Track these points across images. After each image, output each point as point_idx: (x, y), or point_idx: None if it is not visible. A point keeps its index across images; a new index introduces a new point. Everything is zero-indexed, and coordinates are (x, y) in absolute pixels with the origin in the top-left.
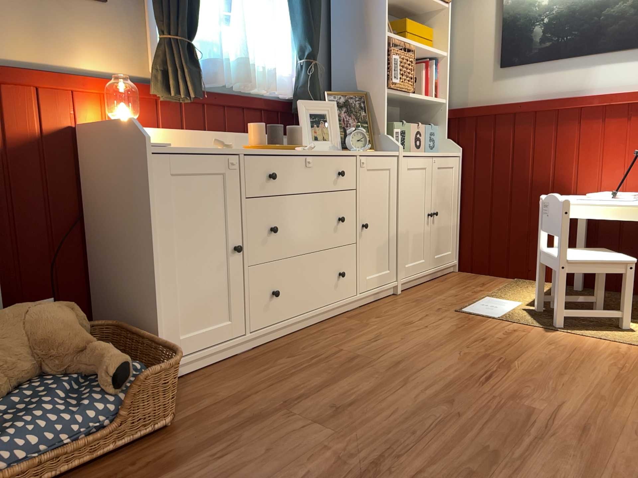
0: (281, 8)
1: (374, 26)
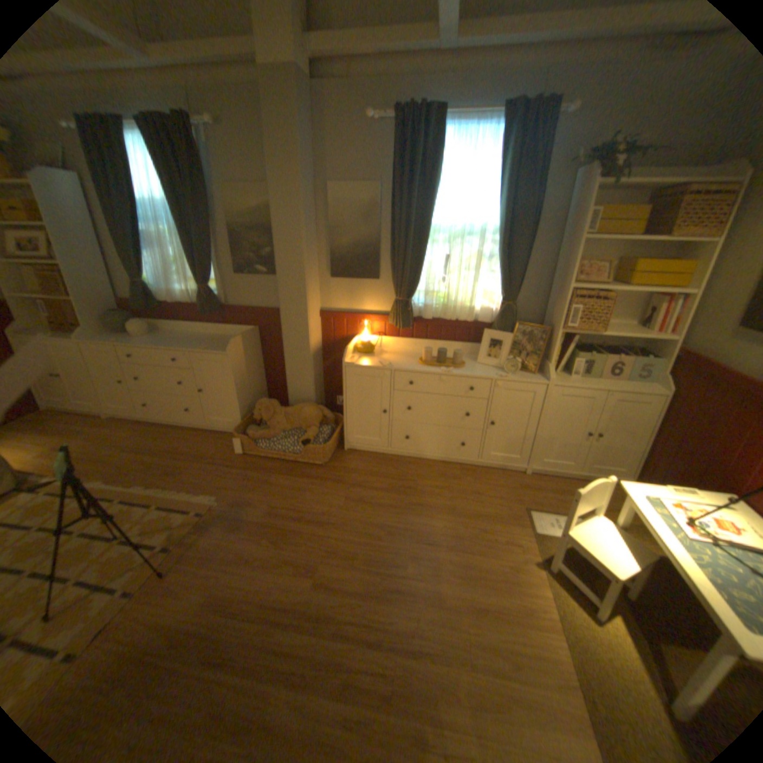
0: (495, 264)
1: (567, 278)
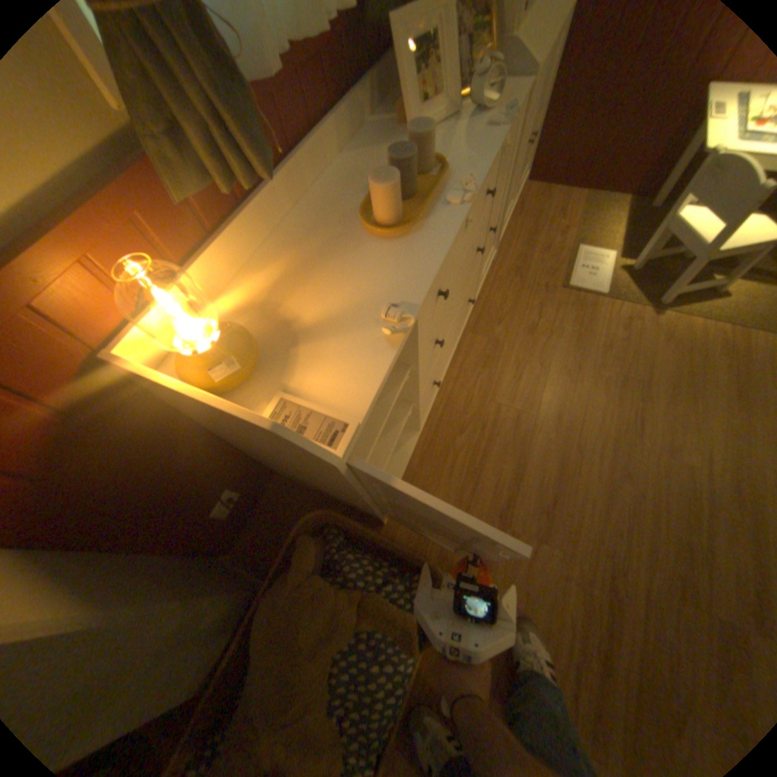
0: None
1: None
